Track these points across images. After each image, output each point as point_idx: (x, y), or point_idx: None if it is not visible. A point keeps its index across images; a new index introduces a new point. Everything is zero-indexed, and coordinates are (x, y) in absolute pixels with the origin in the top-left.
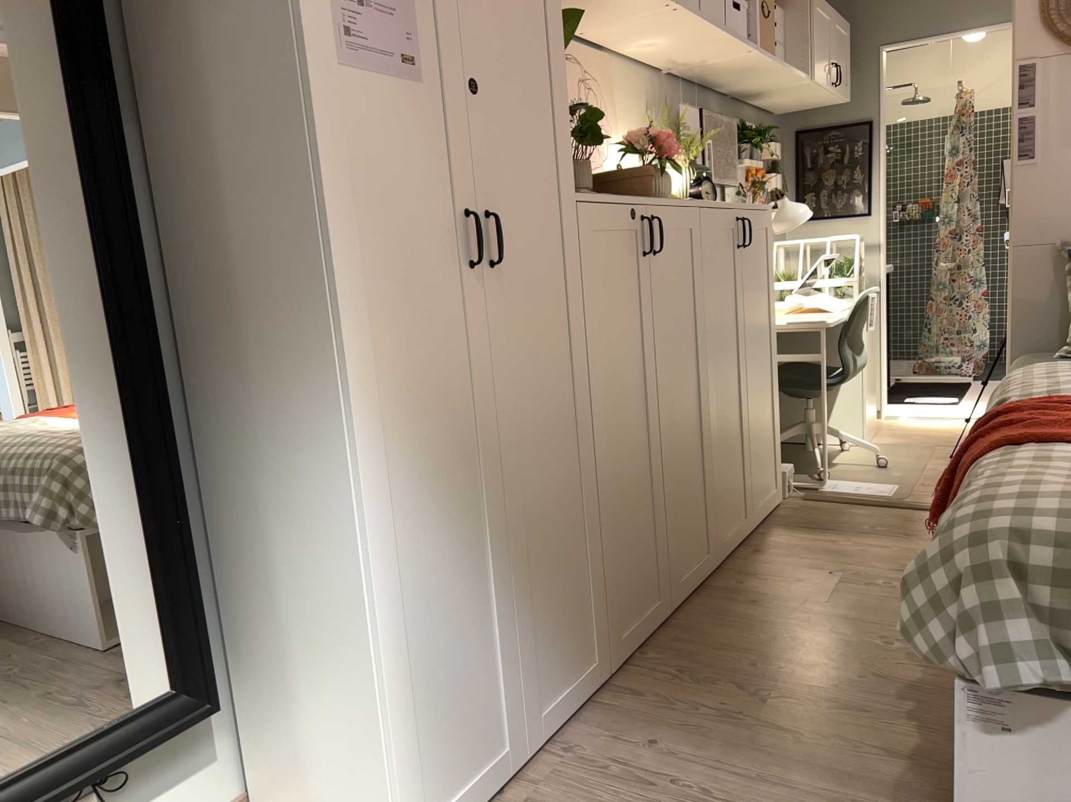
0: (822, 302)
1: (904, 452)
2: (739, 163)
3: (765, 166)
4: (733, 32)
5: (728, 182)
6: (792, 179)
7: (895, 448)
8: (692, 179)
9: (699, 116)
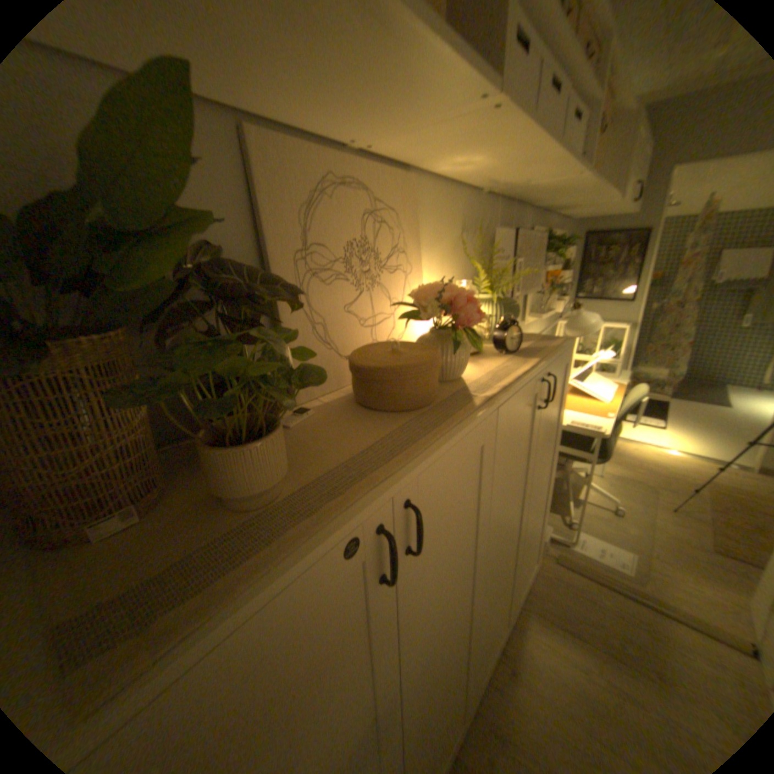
0: (594, 388)
1: (633, 494)
2: (543, 268)
3: (560, 262)
4: (570, 147)
5: (531, 290)
6: (577, 267)
7: (625, 485)
8: (497, 322)
9: (515, 229)
